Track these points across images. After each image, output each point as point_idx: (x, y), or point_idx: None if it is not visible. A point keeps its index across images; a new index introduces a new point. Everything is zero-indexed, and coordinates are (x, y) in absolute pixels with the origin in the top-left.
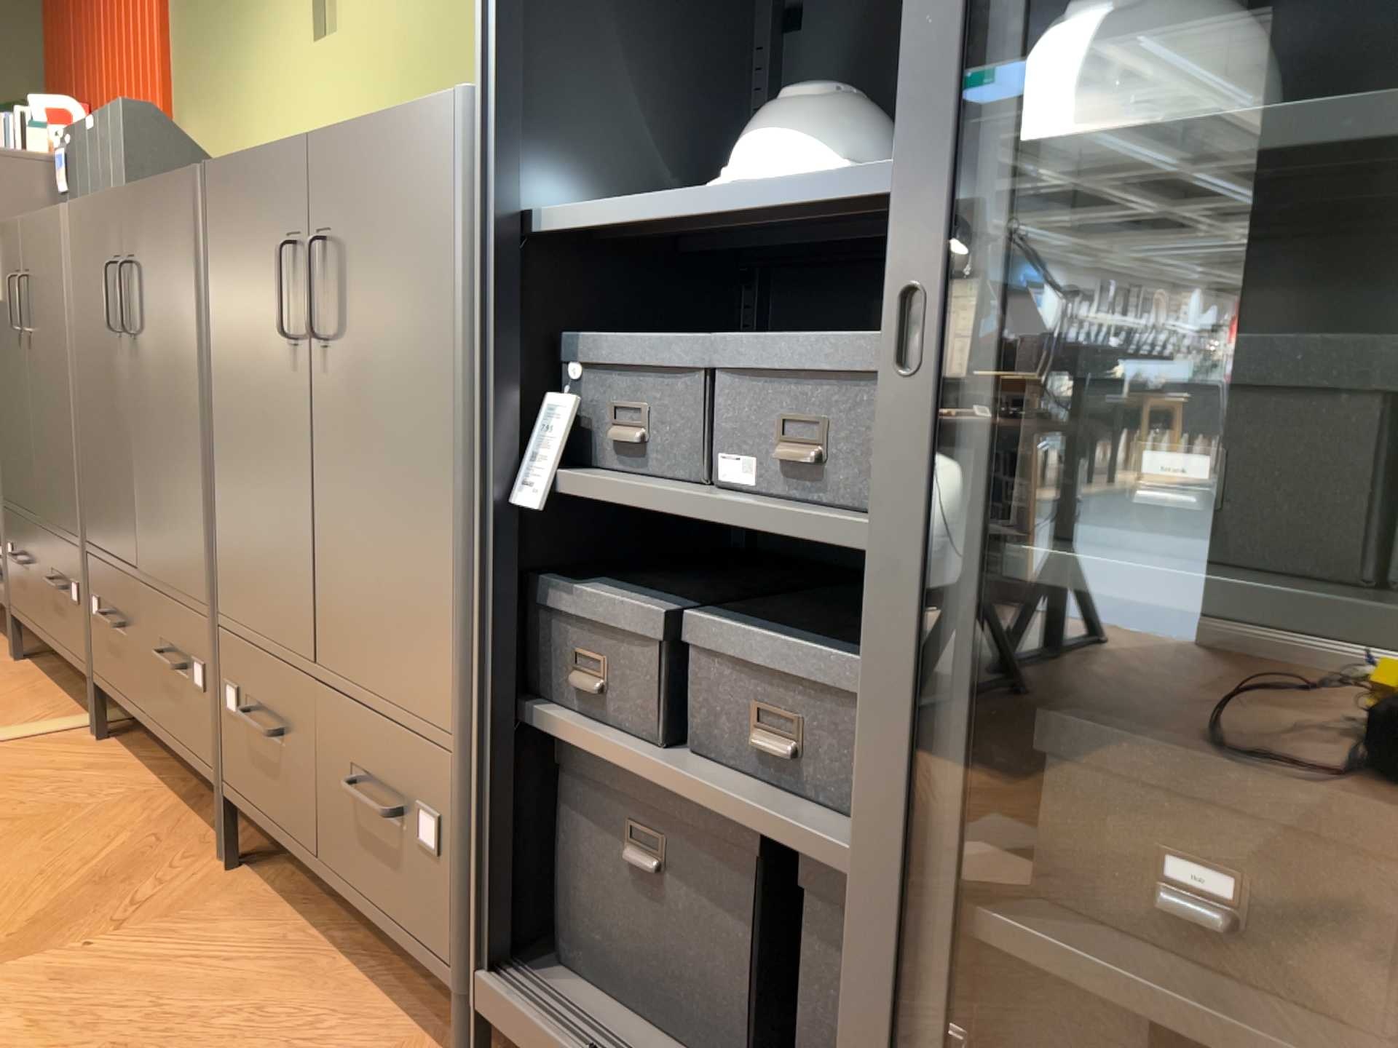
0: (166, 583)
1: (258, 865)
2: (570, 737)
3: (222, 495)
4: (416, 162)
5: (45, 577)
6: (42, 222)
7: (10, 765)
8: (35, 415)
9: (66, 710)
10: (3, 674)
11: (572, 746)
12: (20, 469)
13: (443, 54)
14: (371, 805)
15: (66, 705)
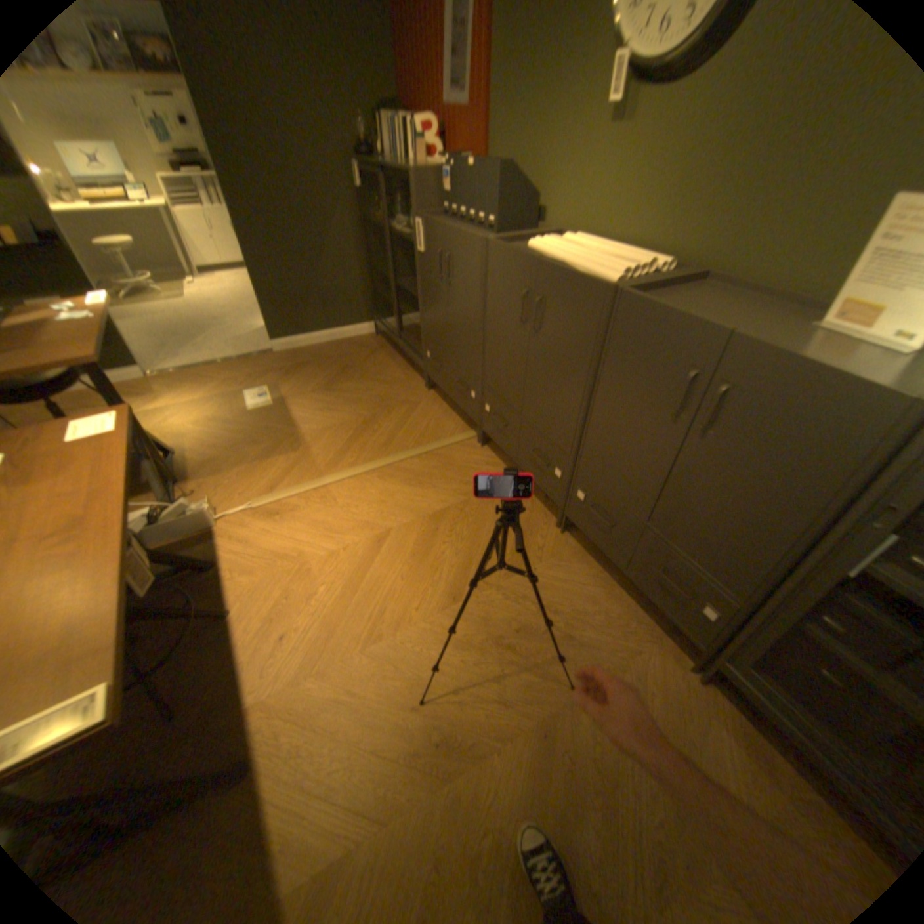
0: (542, 432)
1: (571, 531)
2: (819, 636)
3: (597, 431)
4: (848, 406)
5: (453, 378)
6: (464, 236)
7: (461, 459)
8: (451, 317)
9: (462, 426)
10: (429, 400)
11: (817, 638)
12: (437, 330)
13: (729, 167)
14: (676, 584)
15: (460, 422)
